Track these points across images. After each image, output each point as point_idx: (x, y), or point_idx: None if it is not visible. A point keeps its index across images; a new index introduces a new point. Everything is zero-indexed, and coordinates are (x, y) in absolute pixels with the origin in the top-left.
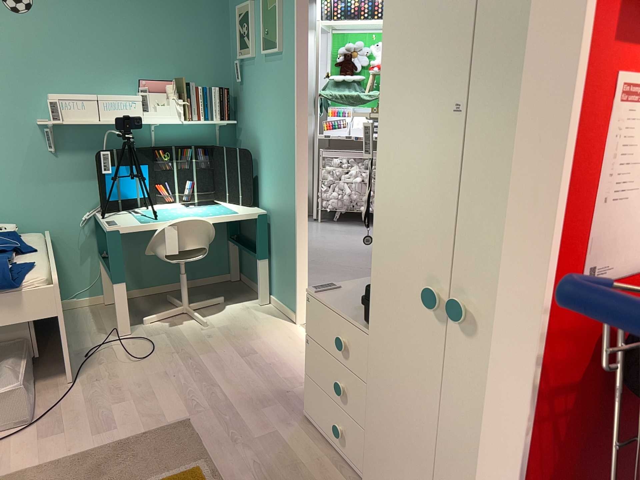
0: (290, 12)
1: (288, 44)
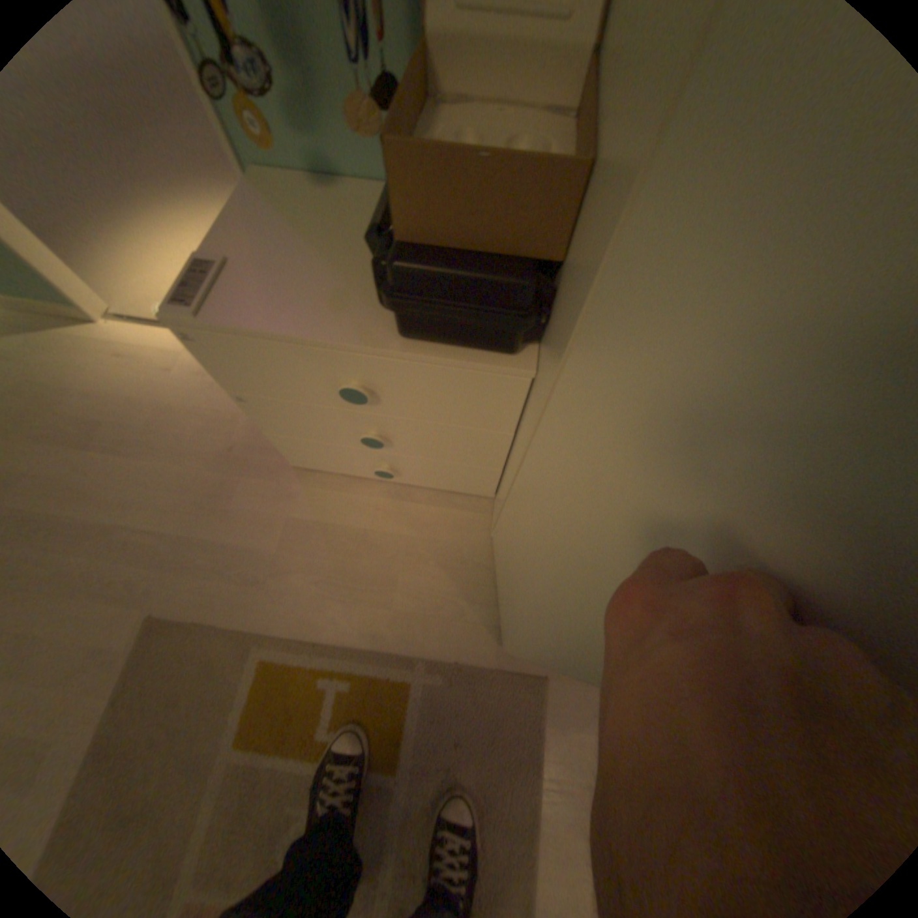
0: None
1: None
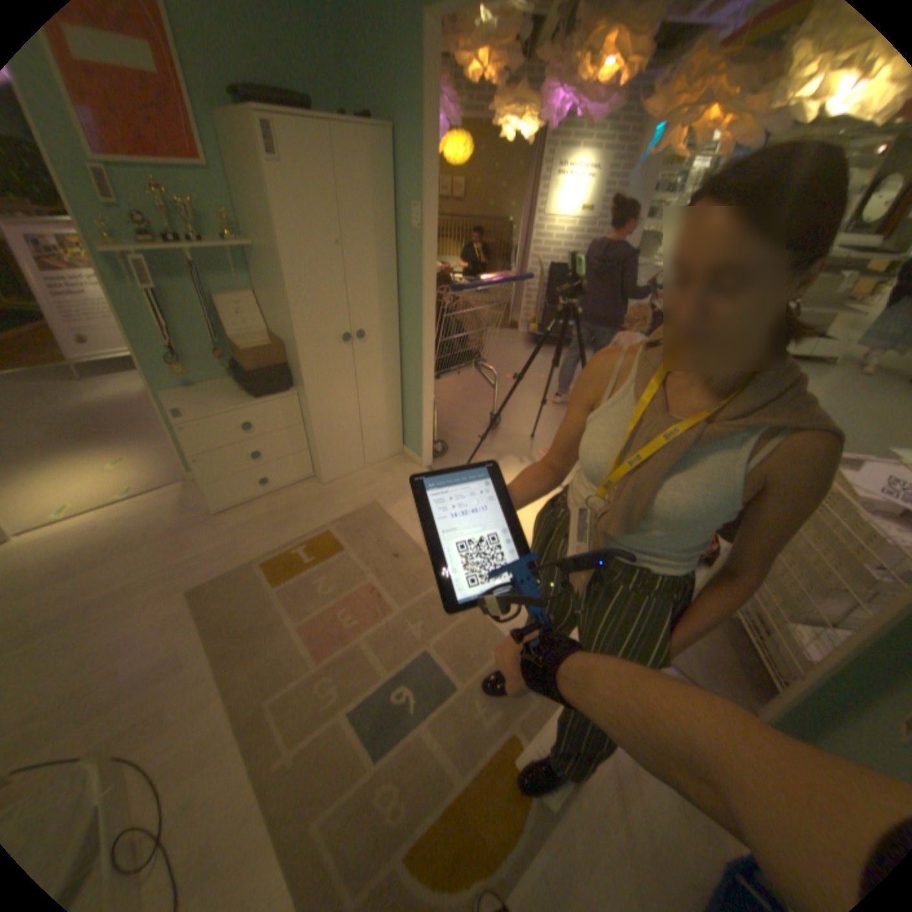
0: None
1: None
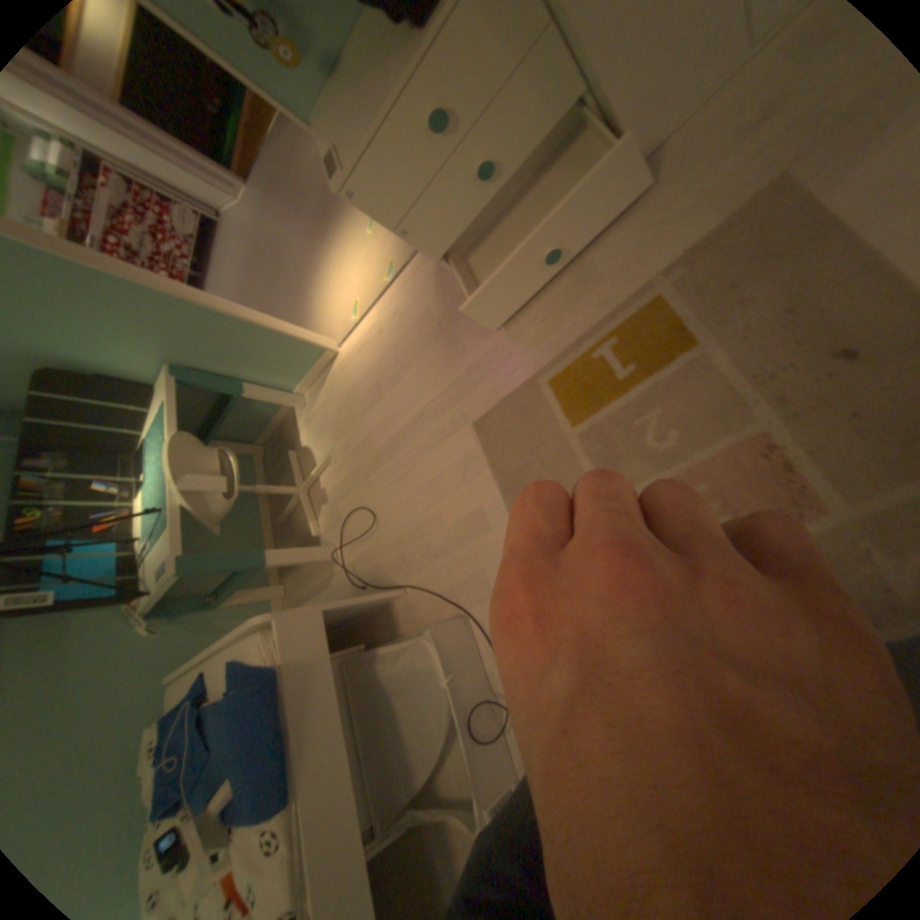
0: None
1: None
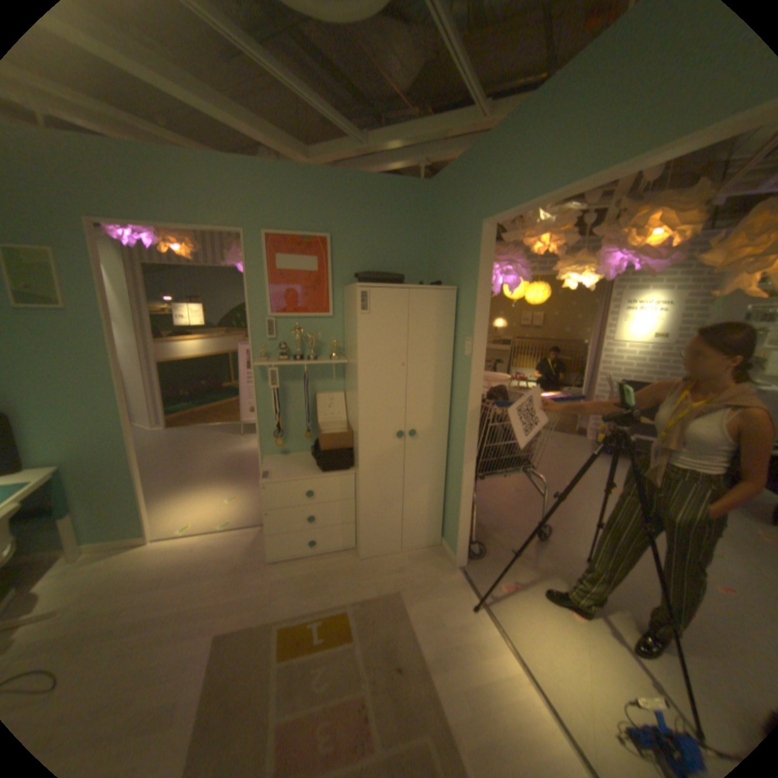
0: (79, 274)
1: (80, 303)
